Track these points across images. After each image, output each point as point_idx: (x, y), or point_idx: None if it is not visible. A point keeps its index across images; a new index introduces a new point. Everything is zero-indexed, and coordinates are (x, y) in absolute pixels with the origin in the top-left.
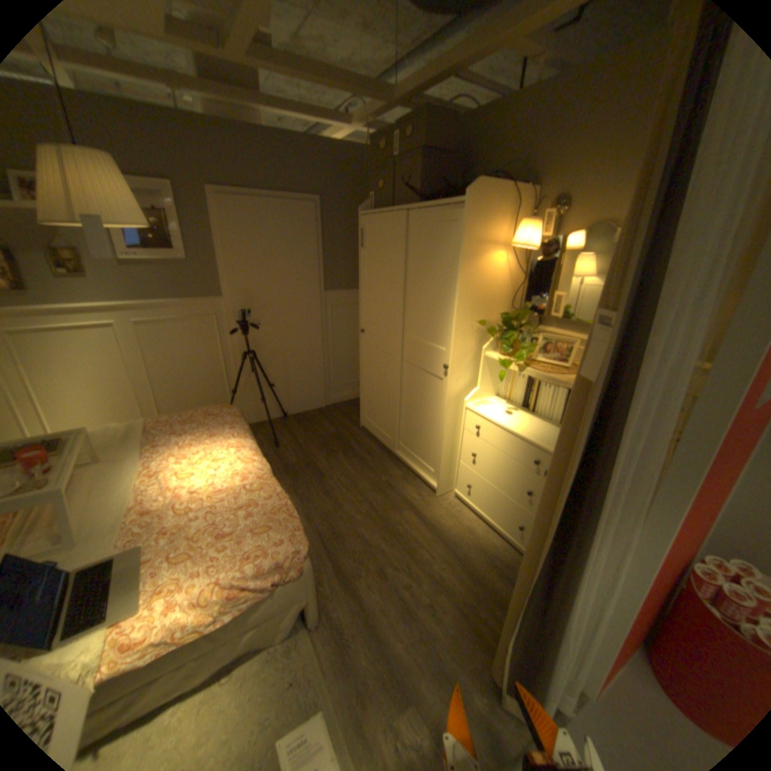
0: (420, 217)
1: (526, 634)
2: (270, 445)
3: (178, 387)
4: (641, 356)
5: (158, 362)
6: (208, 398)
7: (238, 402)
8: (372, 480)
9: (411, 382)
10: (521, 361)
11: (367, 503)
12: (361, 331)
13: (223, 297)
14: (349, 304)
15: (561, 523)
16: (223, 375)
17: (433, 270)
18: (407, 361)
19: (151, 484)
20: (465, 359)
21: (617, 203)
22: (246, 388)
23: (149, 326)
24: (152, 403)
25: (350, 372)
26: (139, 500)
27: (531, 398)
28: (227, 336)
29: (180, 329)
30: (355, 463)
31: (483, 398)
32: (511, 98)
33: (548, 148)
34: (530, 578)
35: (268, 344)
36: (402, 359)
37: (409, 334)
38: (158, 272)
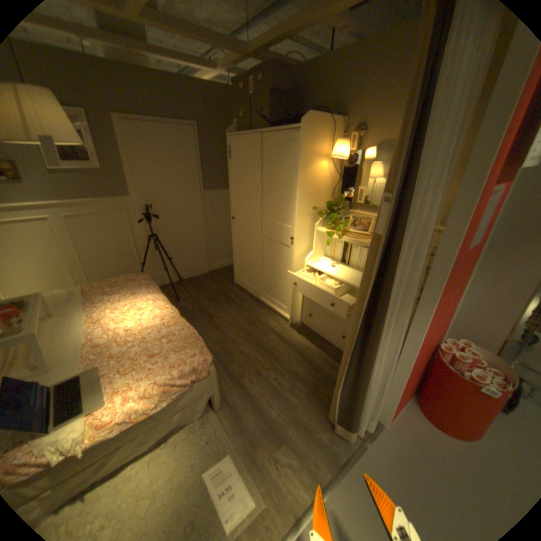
0: (270, 138)
1: (349, 393)
2: (173, 300)
3: (101, 263)
4: (409, 221)
5: (85, 245)
6: (124, 270)
7: (146, 272)
8: (246, 317)
9: (269, 251)
10: (340, 232)
11: (244, 332)
12: (232, 218)
13: (131, 196)
14: (222, 200)
15: (367, 323)
16: (134, 253)
17: (280, 174)
18: (266, 237)
19: (95, 328)
20: (304, 233)
21: (394, 129)
22: (152, 262)
23: (76, 219)
24: (83, 276)
25: (225, 247)
26: (89, 339)
27: (346, 256)
28: (135, 225)
29: (99, 221)
30: (234, 308)
31: (316, 258)
32: (327, 56)
33: (351, 92)
34: (351, 358)
35: (165, 229)
36: (262, 236)
37: (266, 219)
38: (80, 179)
